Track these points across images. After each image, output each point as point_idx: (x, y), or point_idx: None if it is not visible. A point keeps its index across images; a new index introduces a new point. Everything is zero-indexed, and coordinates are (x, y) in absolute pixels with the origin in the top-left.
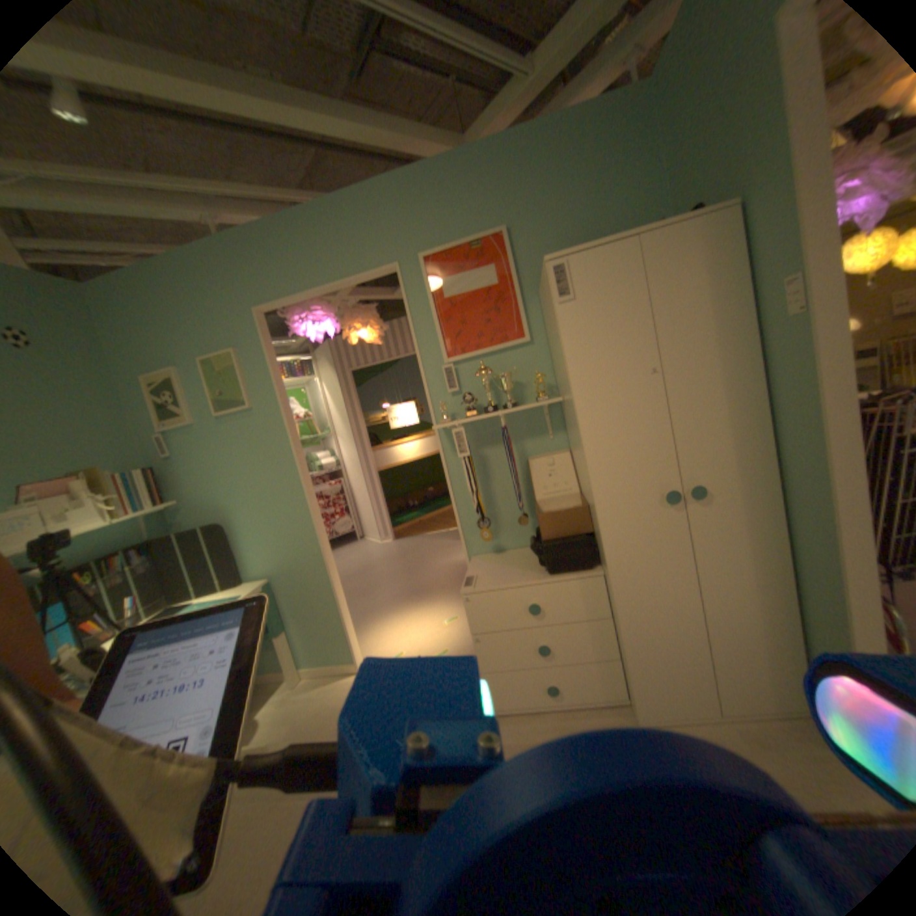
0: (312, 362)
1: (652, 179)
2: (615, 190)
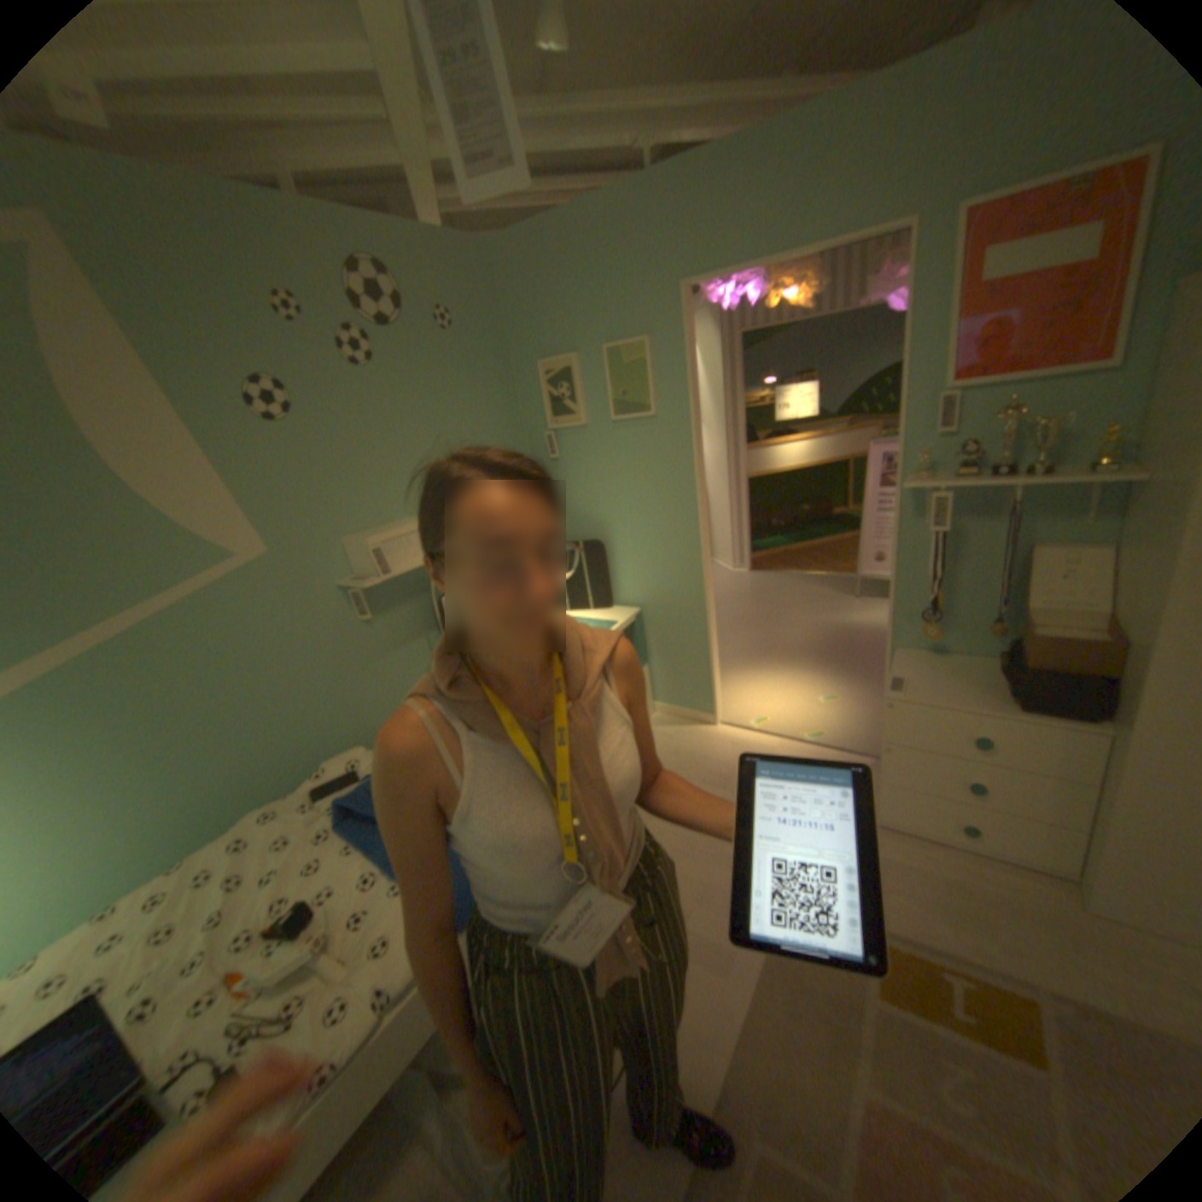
0: None
1: None
2: None
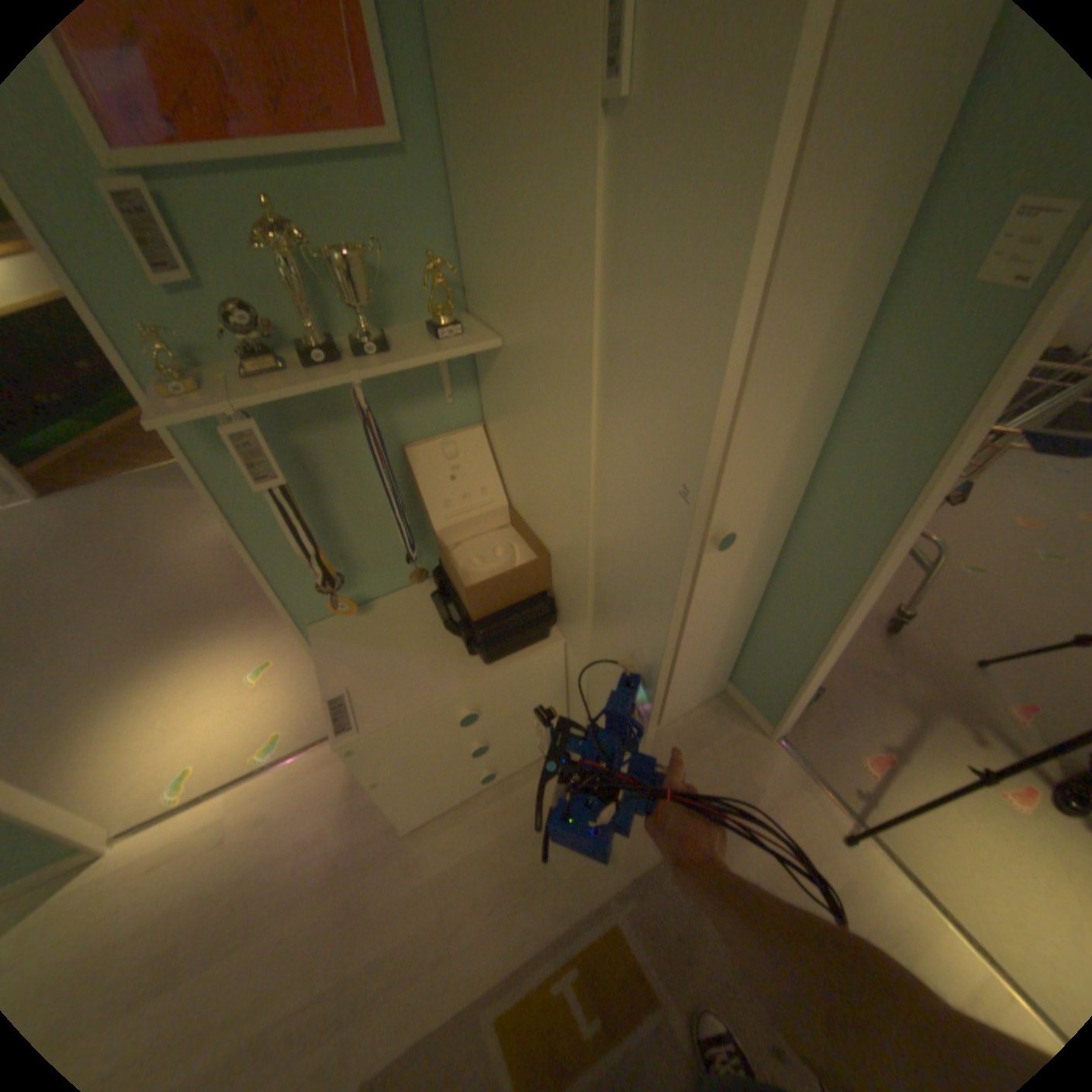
0: None
1: None
2: None
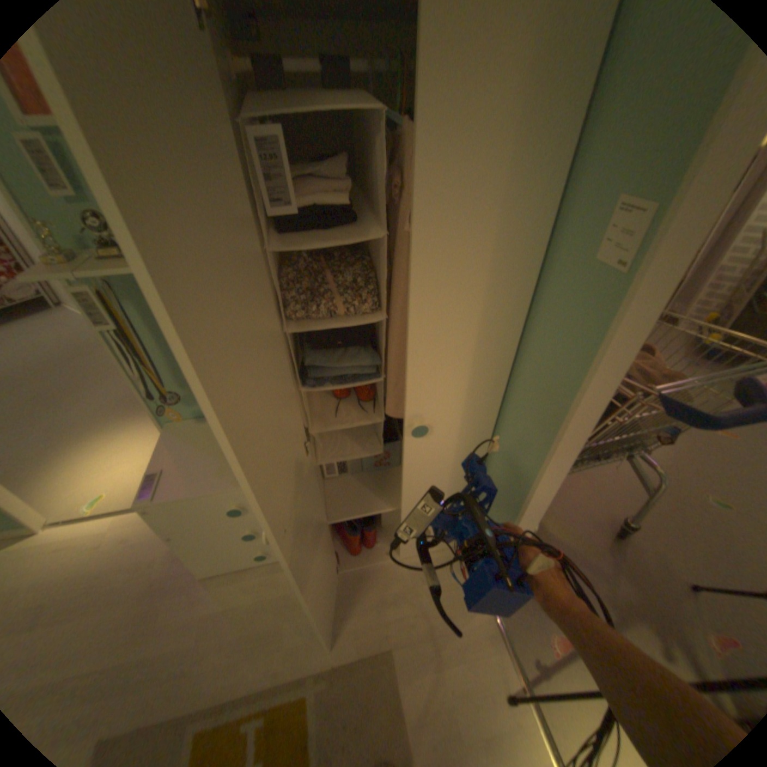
0: None
1: None
2: None
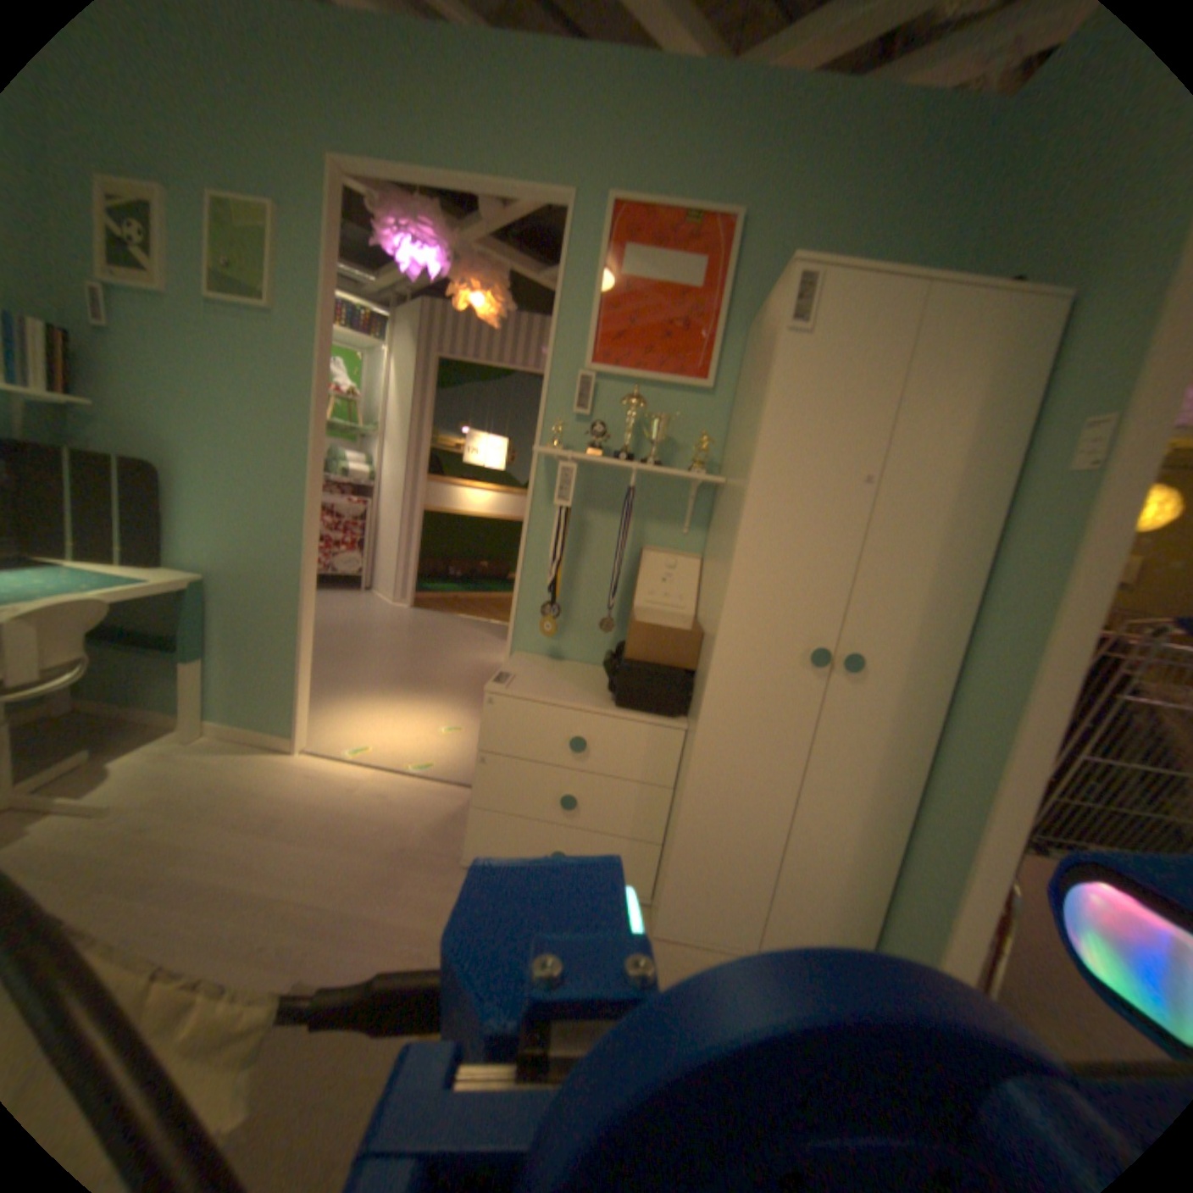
0: (387, 325)
1: (952, 244)
2: (901, 237)
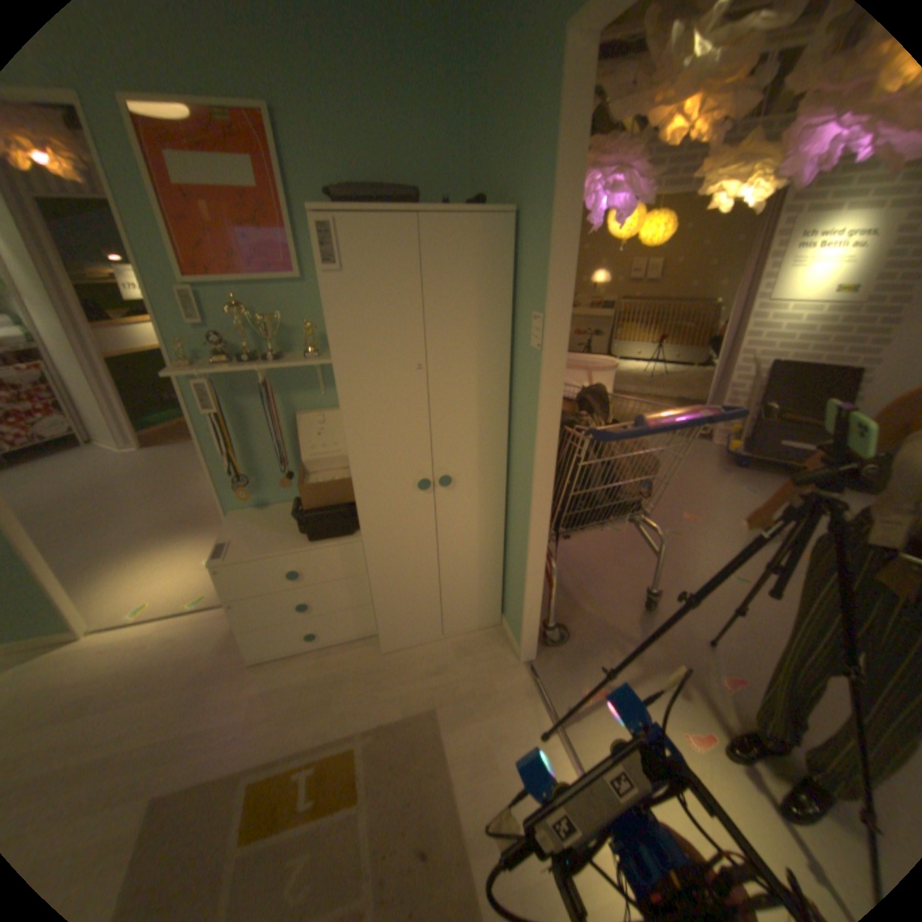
0: None
1: (453, 117)
2: (412, 114)
